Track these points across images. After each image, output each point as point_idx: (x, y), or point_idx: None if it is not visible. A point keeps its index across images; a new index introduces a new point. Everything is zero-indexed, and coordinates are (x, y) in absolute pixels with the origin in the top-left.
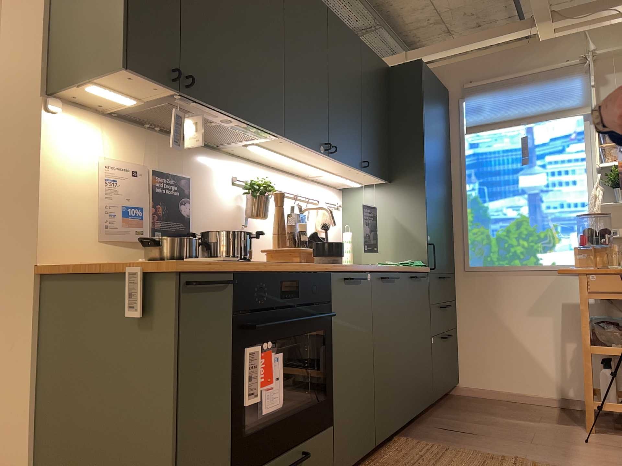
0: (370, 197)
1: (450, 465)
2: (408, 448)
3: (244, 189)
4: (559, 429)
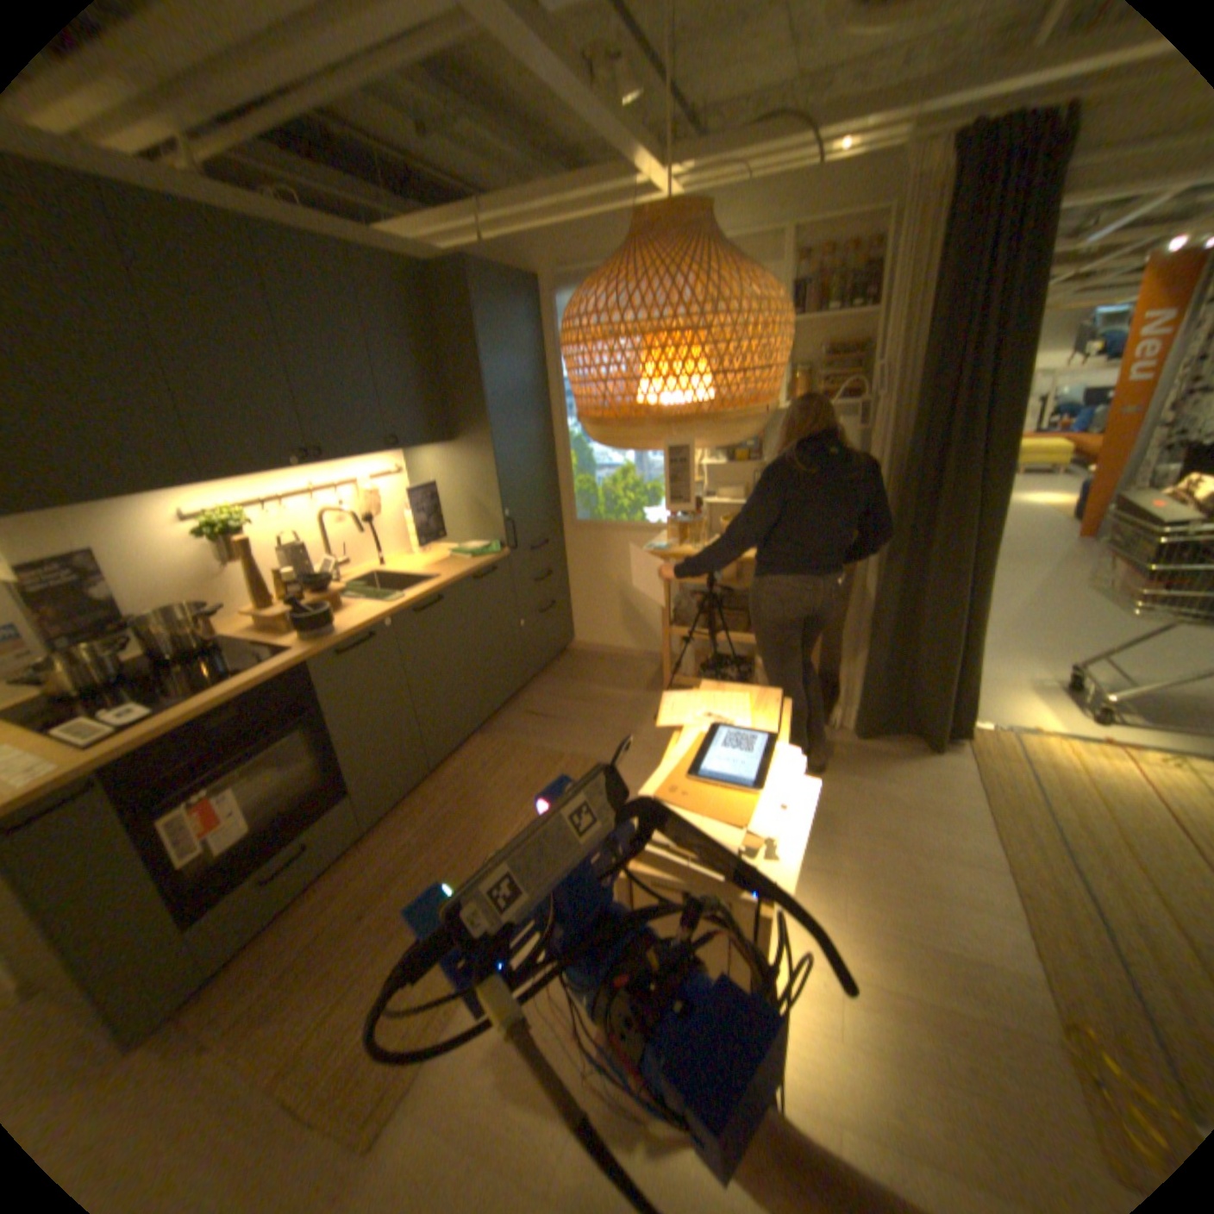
0: (433, 459)
1: (503, 778)
2: (476, 755)
3: (193, 534)
4: (639, 701)
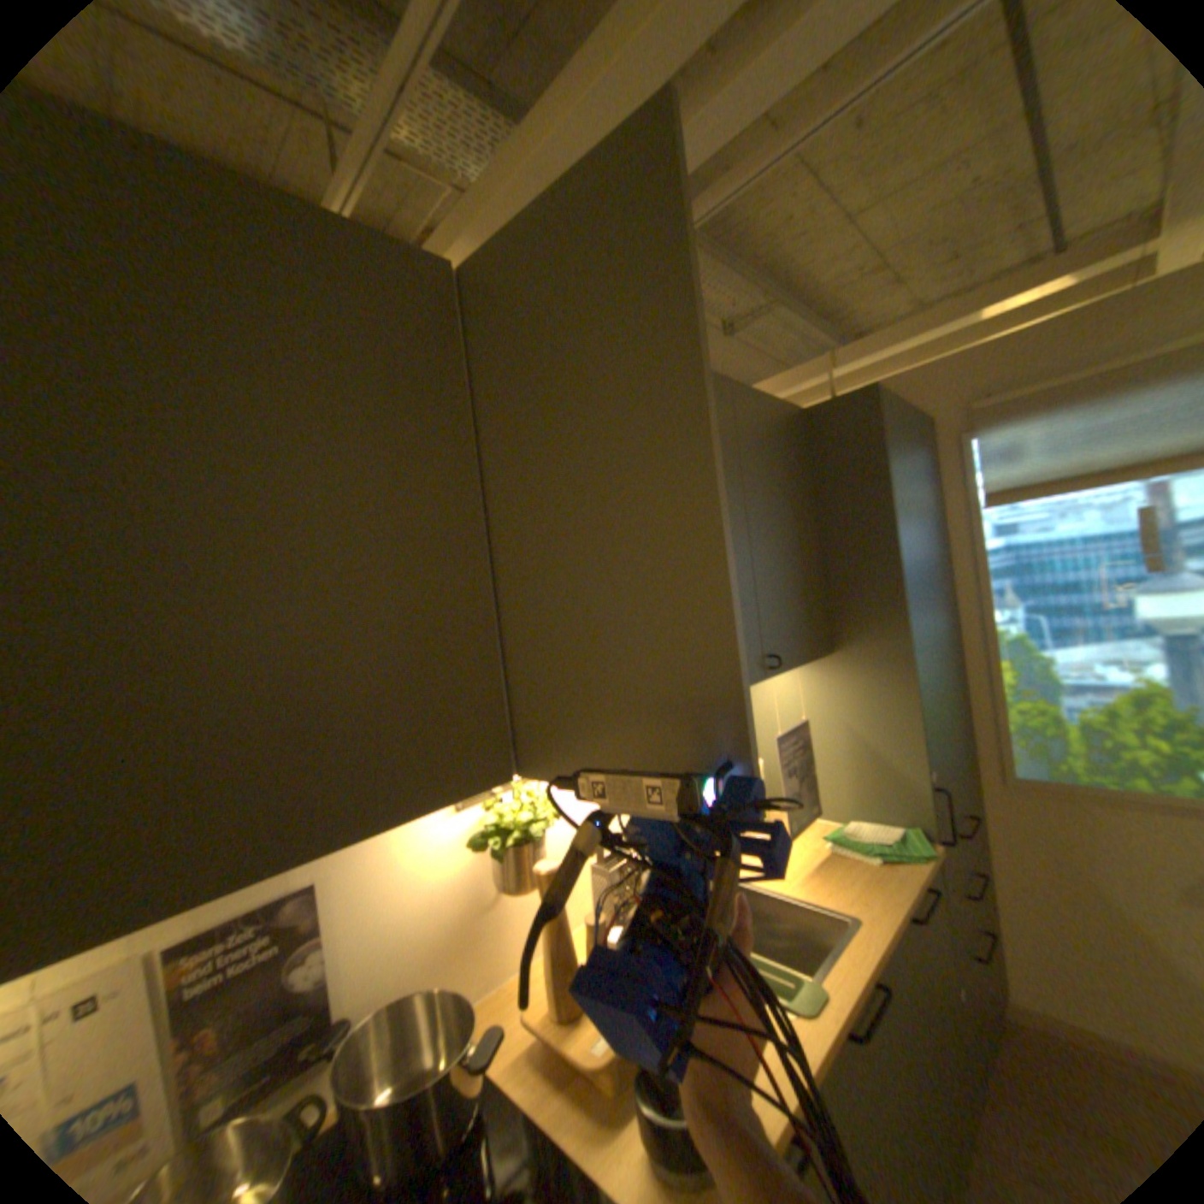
0: (790, 680)
1: None
2: None
3: (474, 841)
4: None
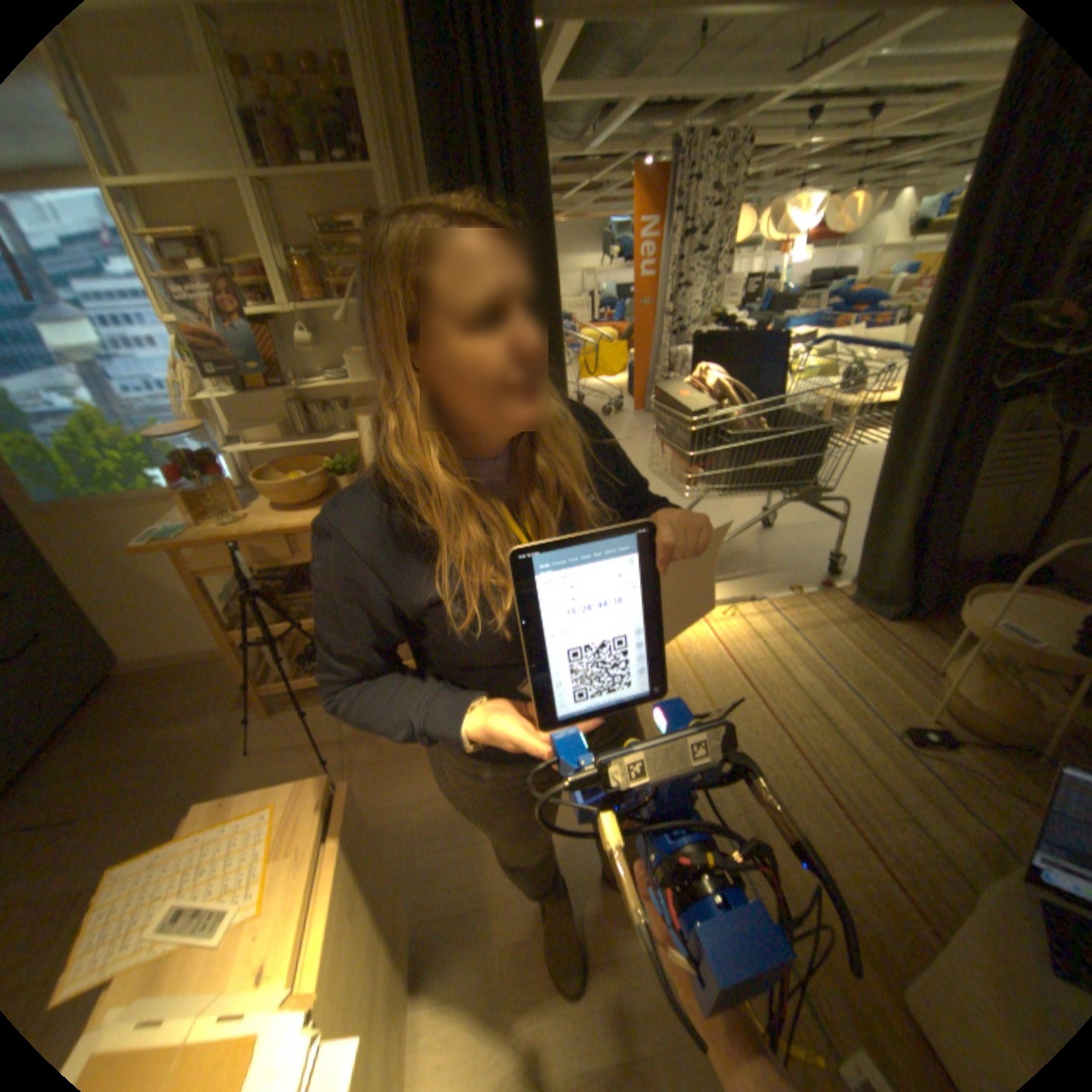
0: None
1: None
2: None
3: None
4: (224, 731)
